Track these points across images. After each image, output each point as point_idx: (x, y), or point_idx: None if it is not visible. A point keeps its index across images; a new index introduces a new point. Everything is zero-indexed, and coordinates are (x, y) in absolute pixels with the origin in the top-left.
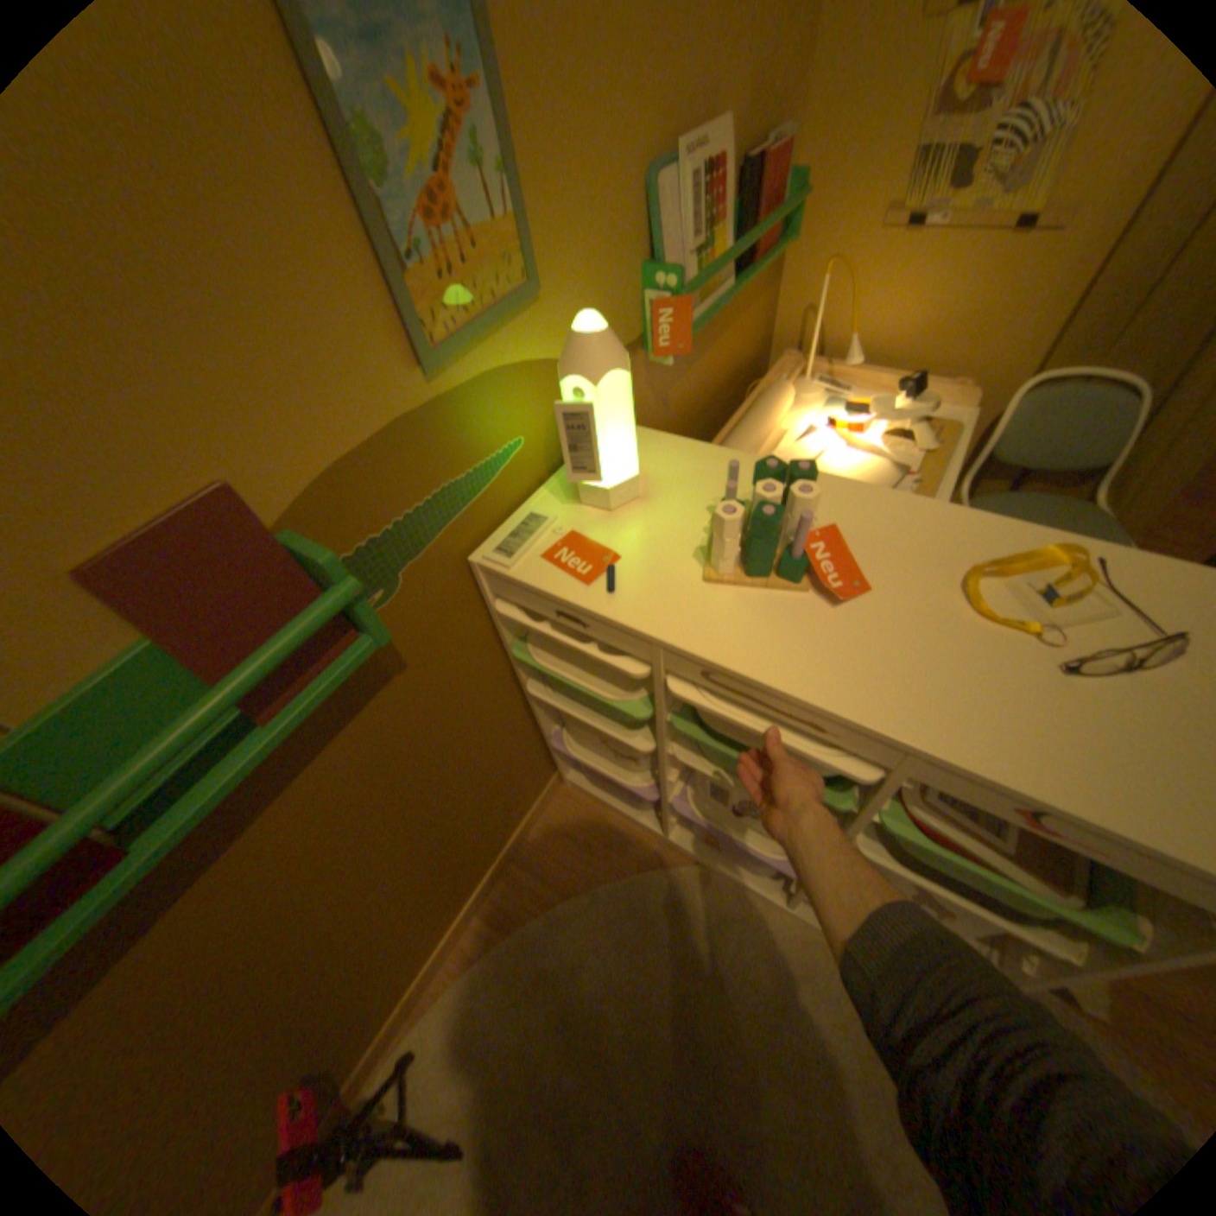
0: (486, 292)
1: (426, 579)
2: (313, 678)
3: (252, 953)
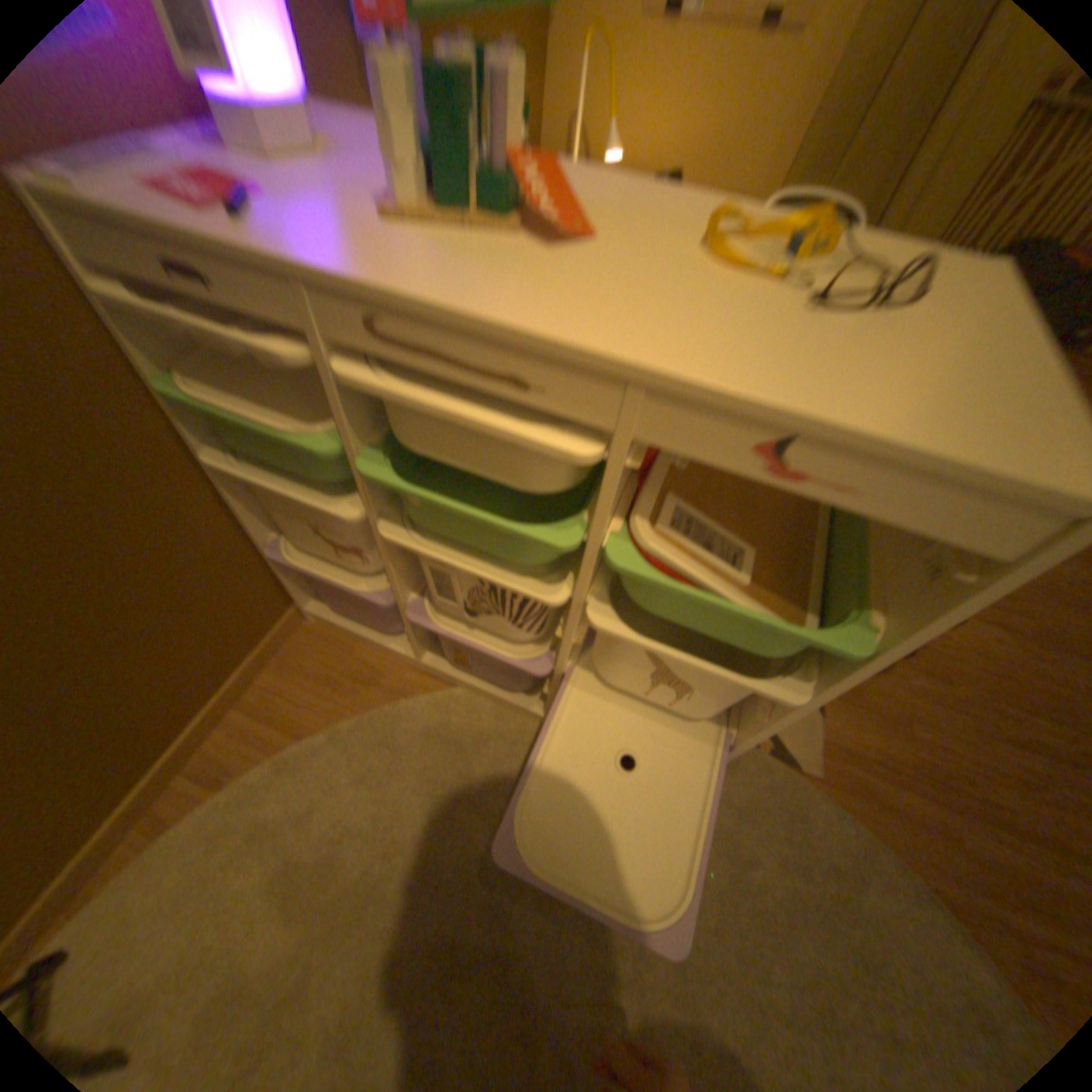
0: None
1: None
2: None
3: None
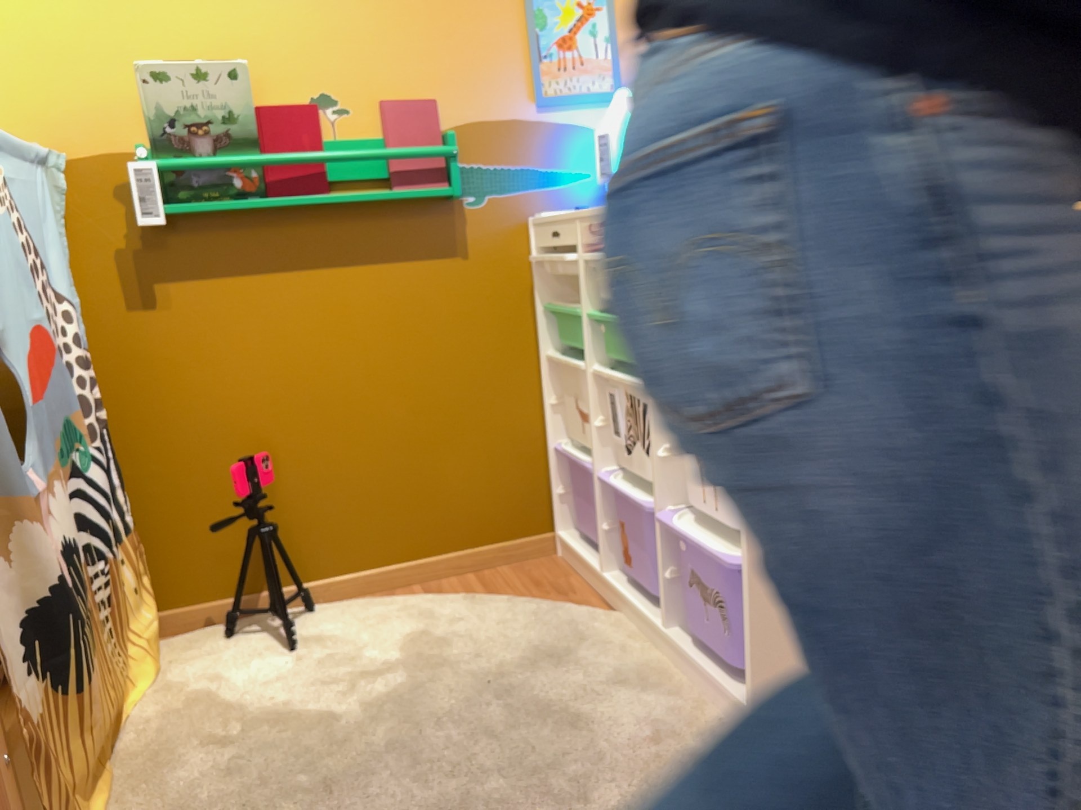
0: (583, 86)
1: (499, 211)
2: (420, 187)
3: (314, 349)
